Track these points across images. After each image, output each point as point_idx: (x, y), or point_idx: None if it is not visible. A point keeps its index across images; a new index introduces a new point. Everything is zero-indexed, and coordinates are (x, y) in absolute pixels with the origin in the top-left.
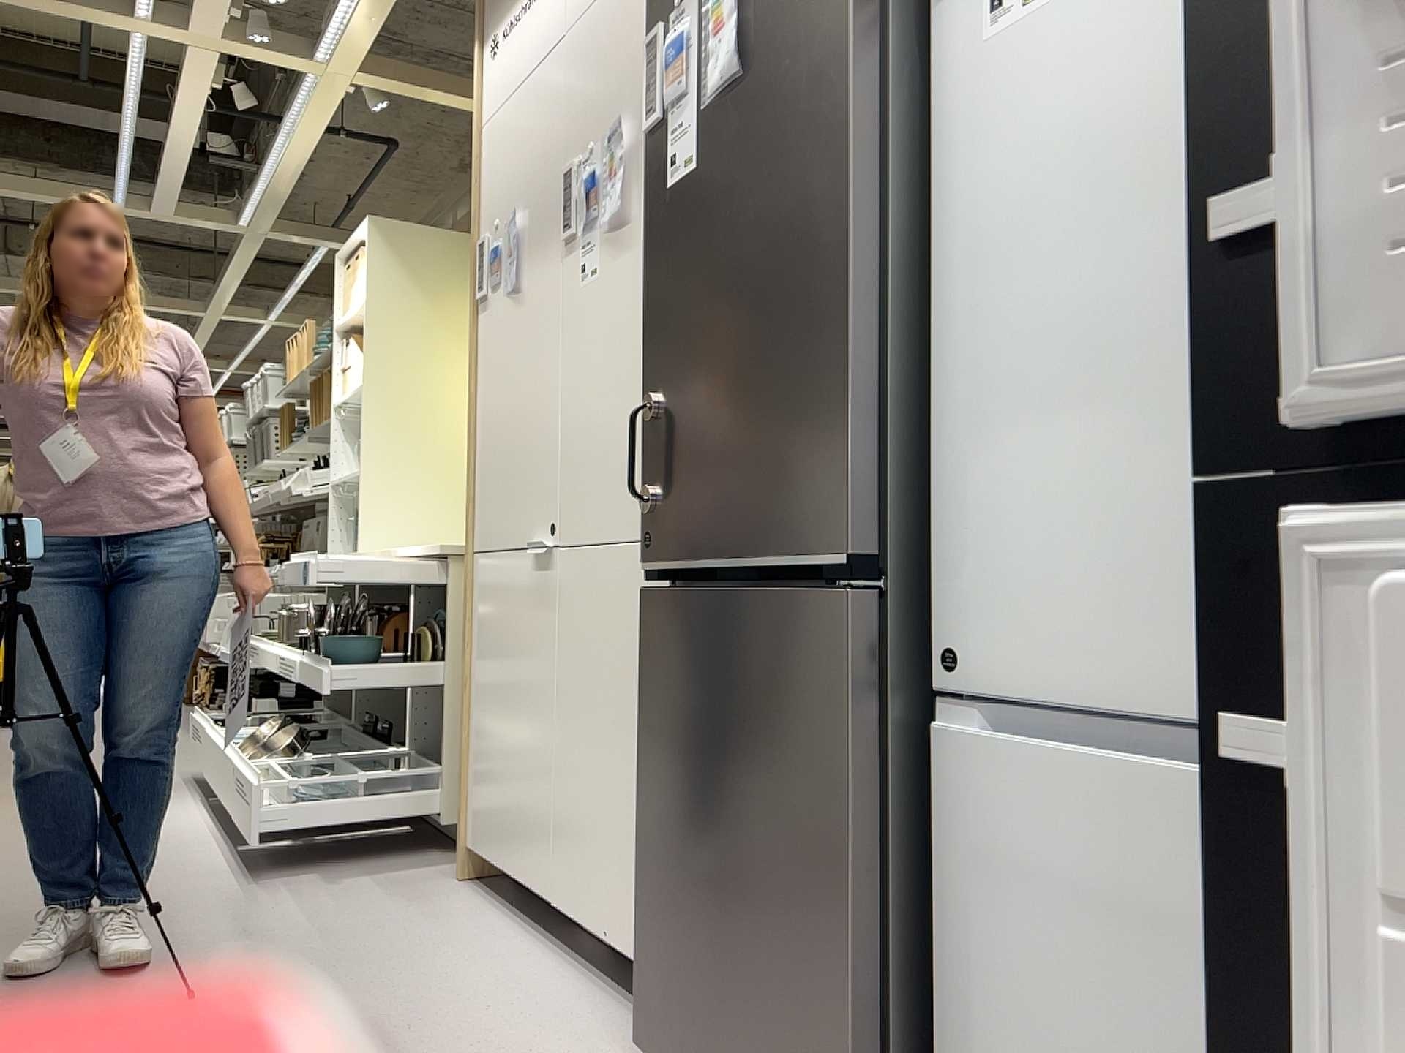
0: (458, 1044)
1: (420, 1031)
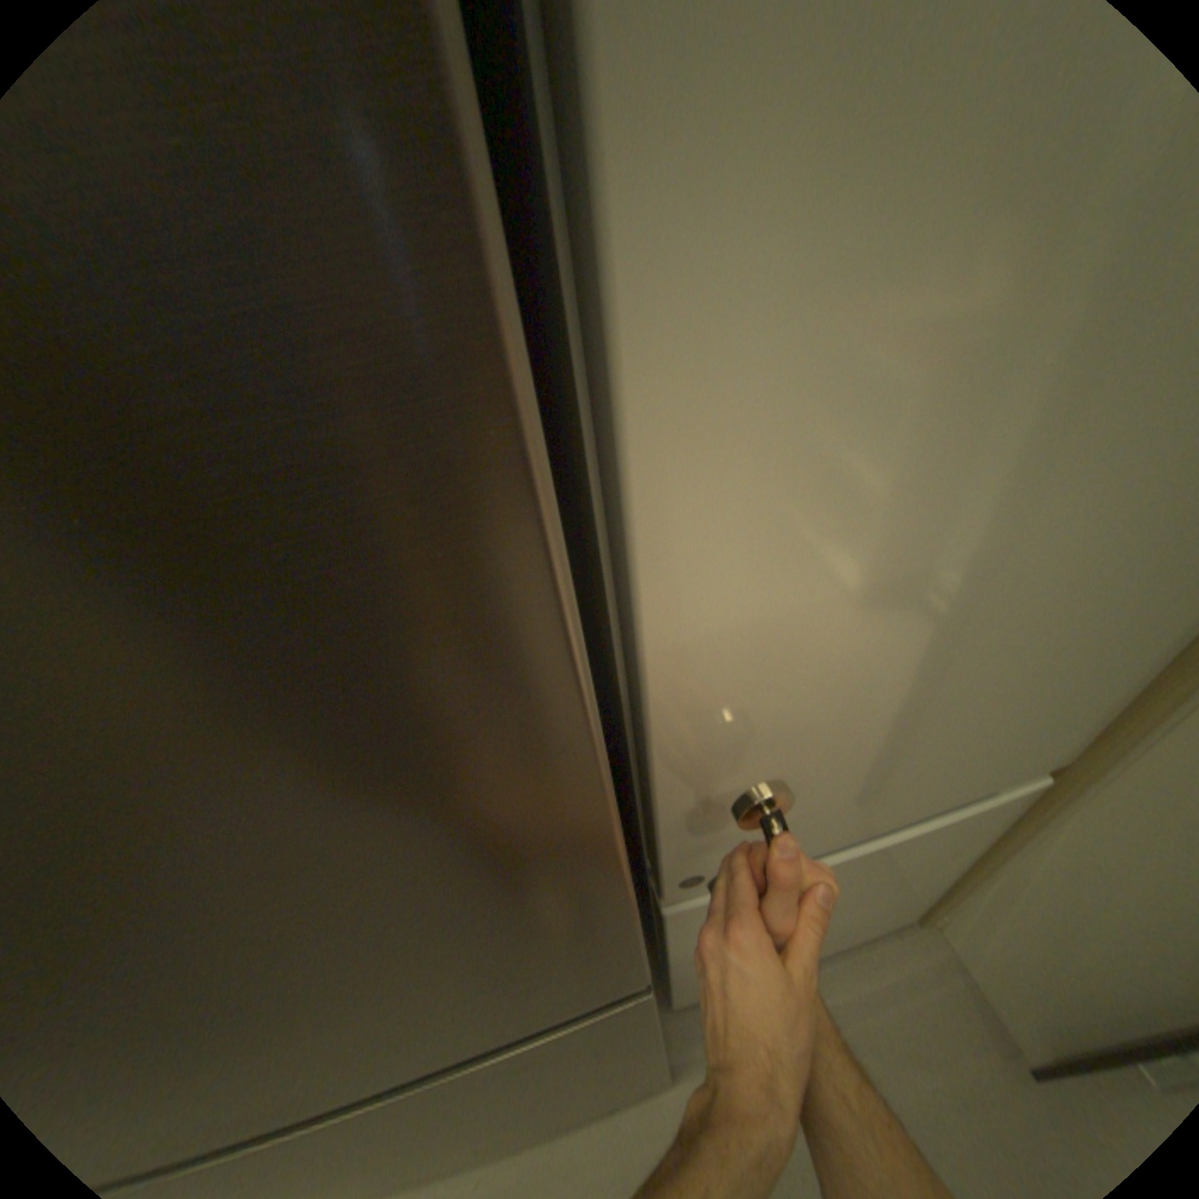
0: None
1: None
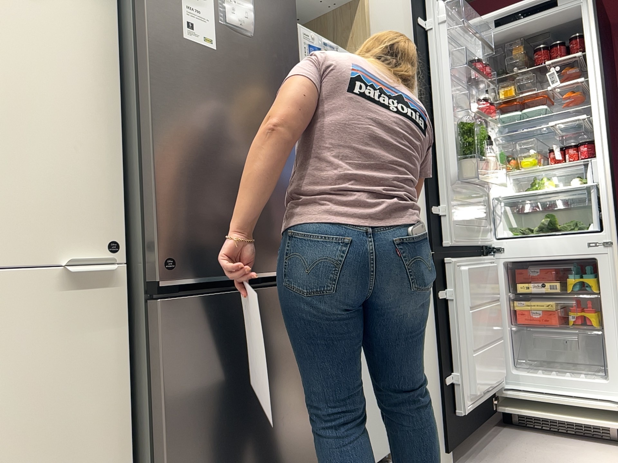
0: None
1: None
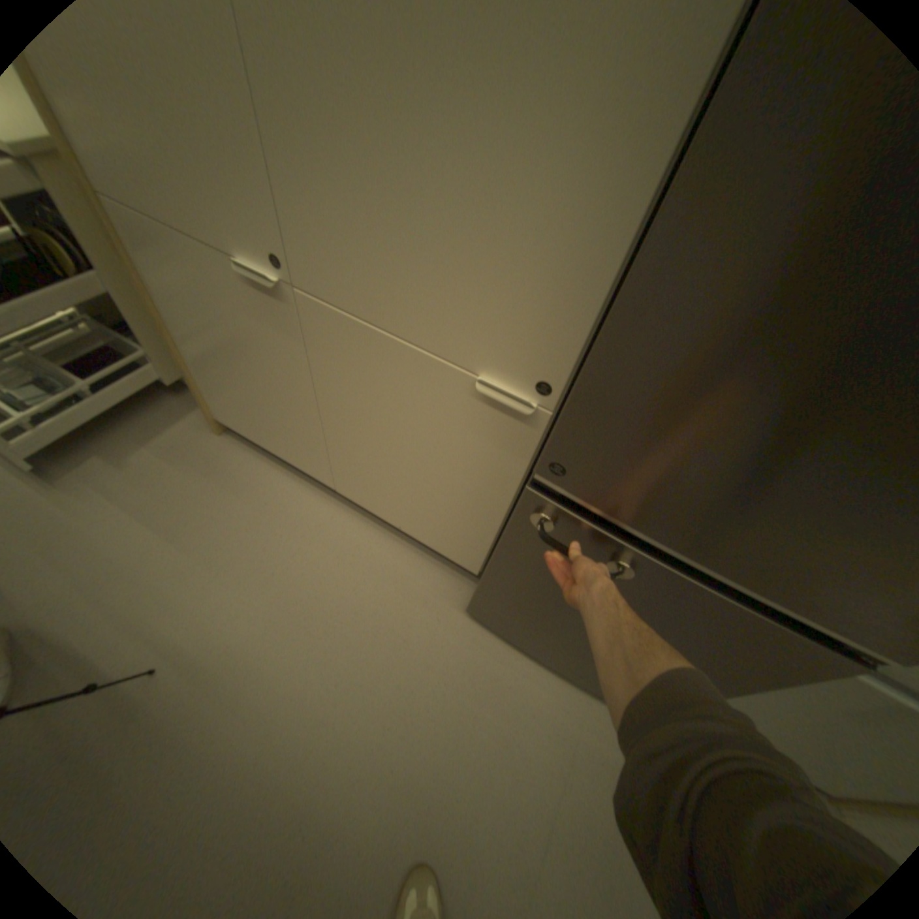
0: (362, 632)
1: (330, 628)
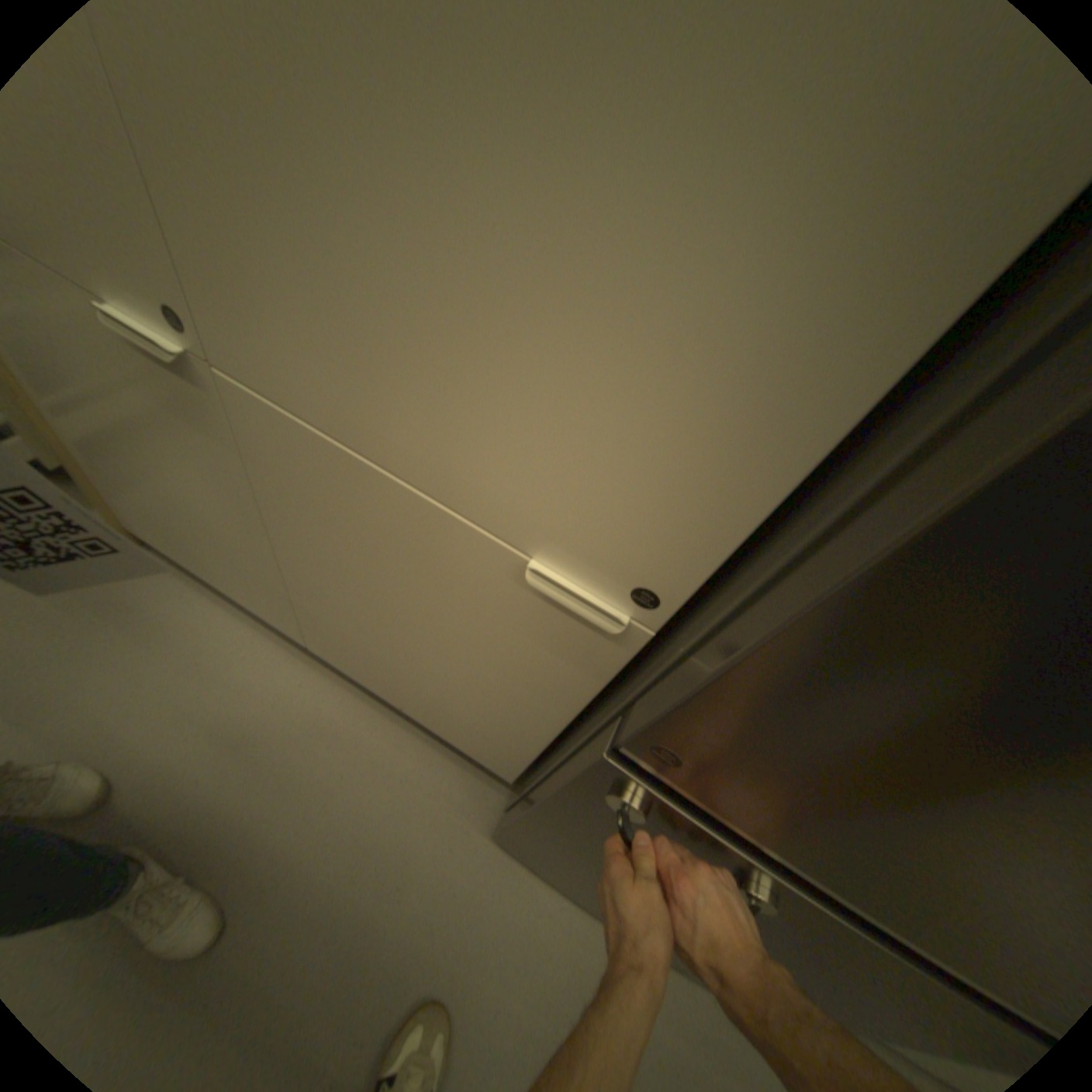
0: (333, 877)
1: (283, 873)
